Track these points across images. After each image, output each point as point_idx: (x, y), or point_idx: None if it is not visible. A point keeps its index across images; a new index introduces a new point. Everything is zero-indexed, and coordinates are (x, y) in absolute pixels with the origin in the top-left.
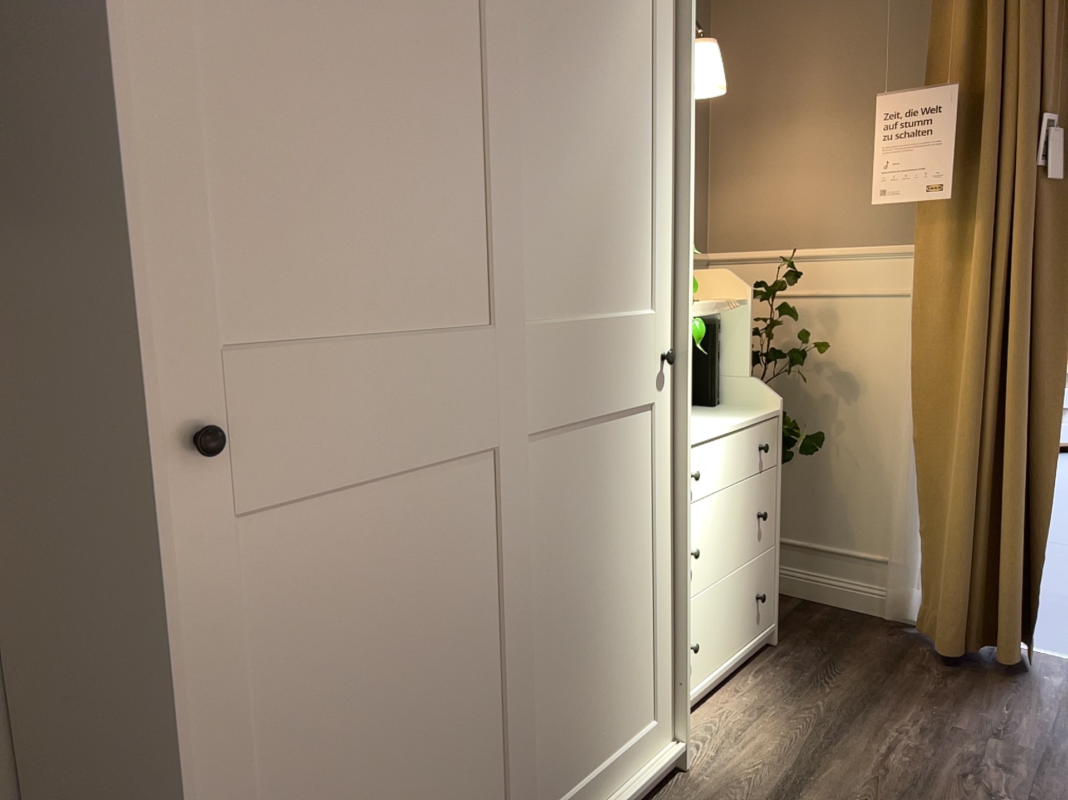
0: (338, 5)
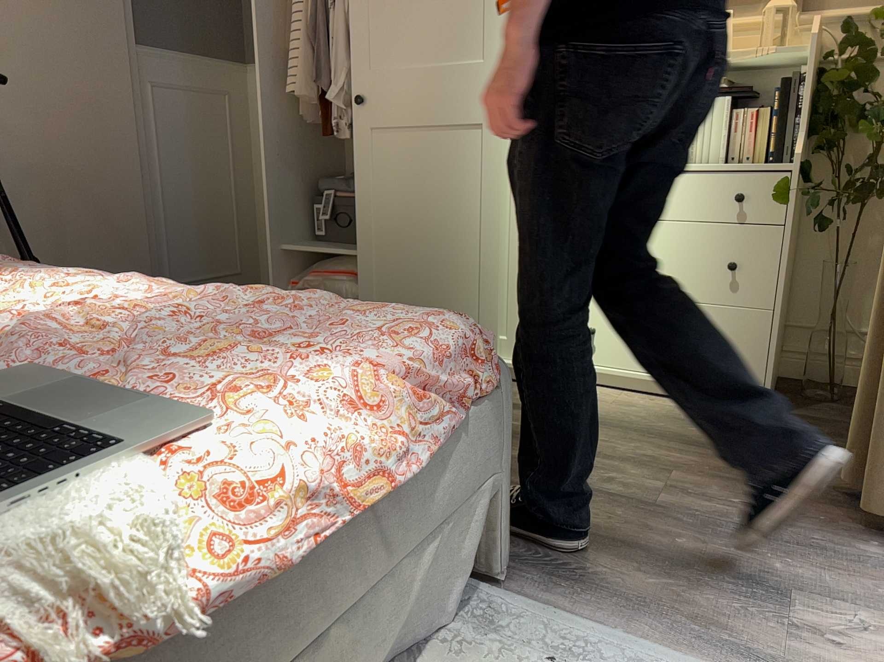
0: None
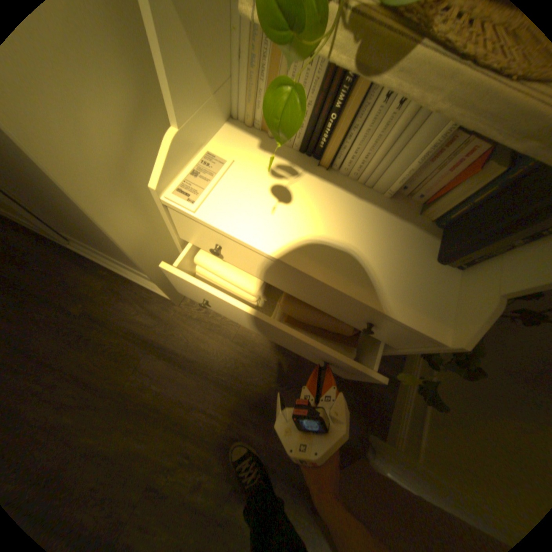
0: None
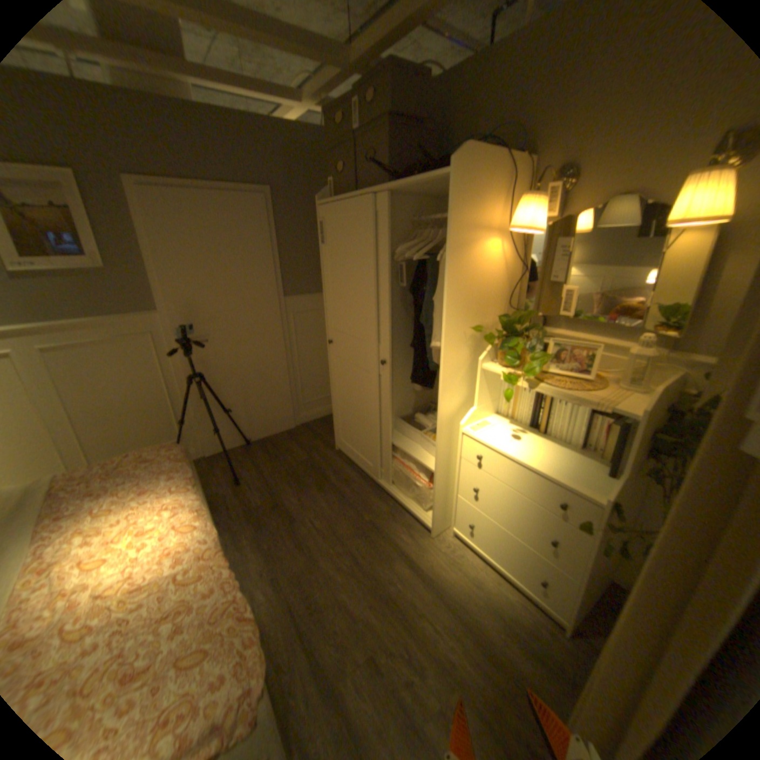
0: (339, 262)
